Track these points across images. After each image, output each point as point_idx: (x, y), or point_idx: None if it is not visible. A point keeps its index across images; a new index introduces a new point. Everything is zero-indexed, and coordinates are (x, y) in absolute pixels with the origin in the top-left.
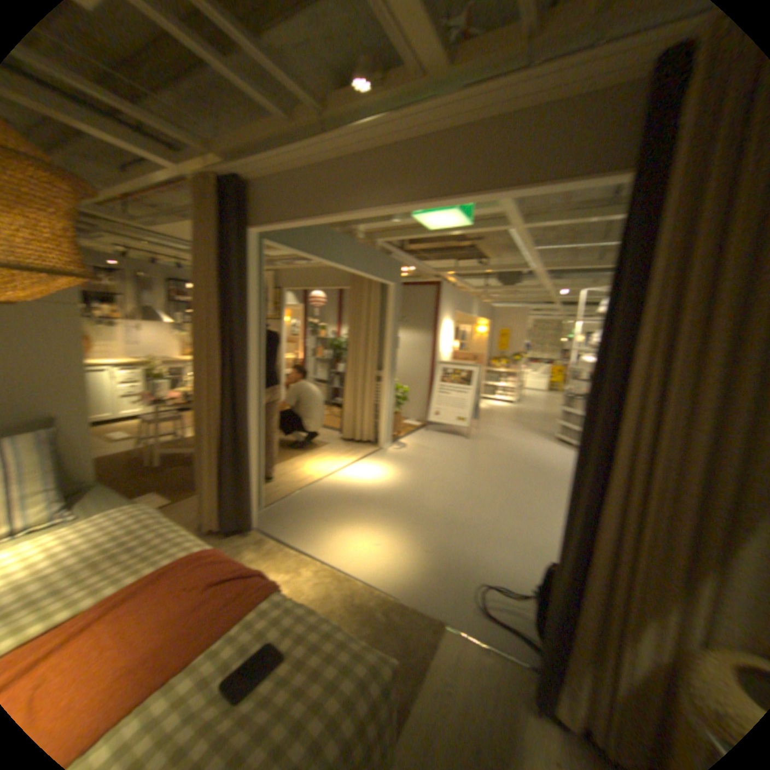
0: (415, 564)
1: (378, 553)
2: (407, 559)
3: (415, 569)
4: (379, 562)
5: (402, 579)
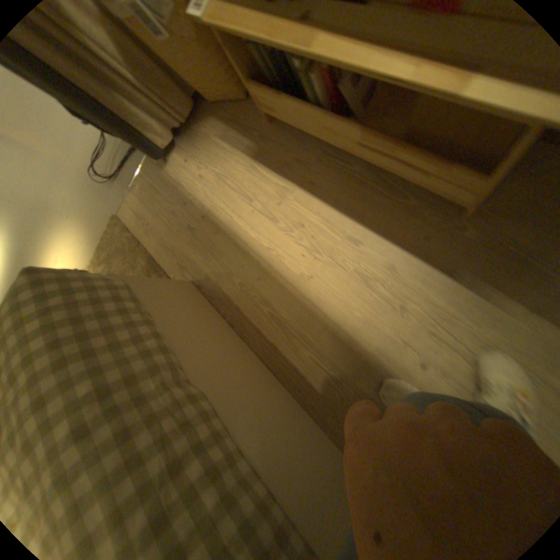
0: (72, 226)
1: (60, 258)
2: (68, 232)
3: (75, 226)
4: (67, 259)
5: (80, 240)
